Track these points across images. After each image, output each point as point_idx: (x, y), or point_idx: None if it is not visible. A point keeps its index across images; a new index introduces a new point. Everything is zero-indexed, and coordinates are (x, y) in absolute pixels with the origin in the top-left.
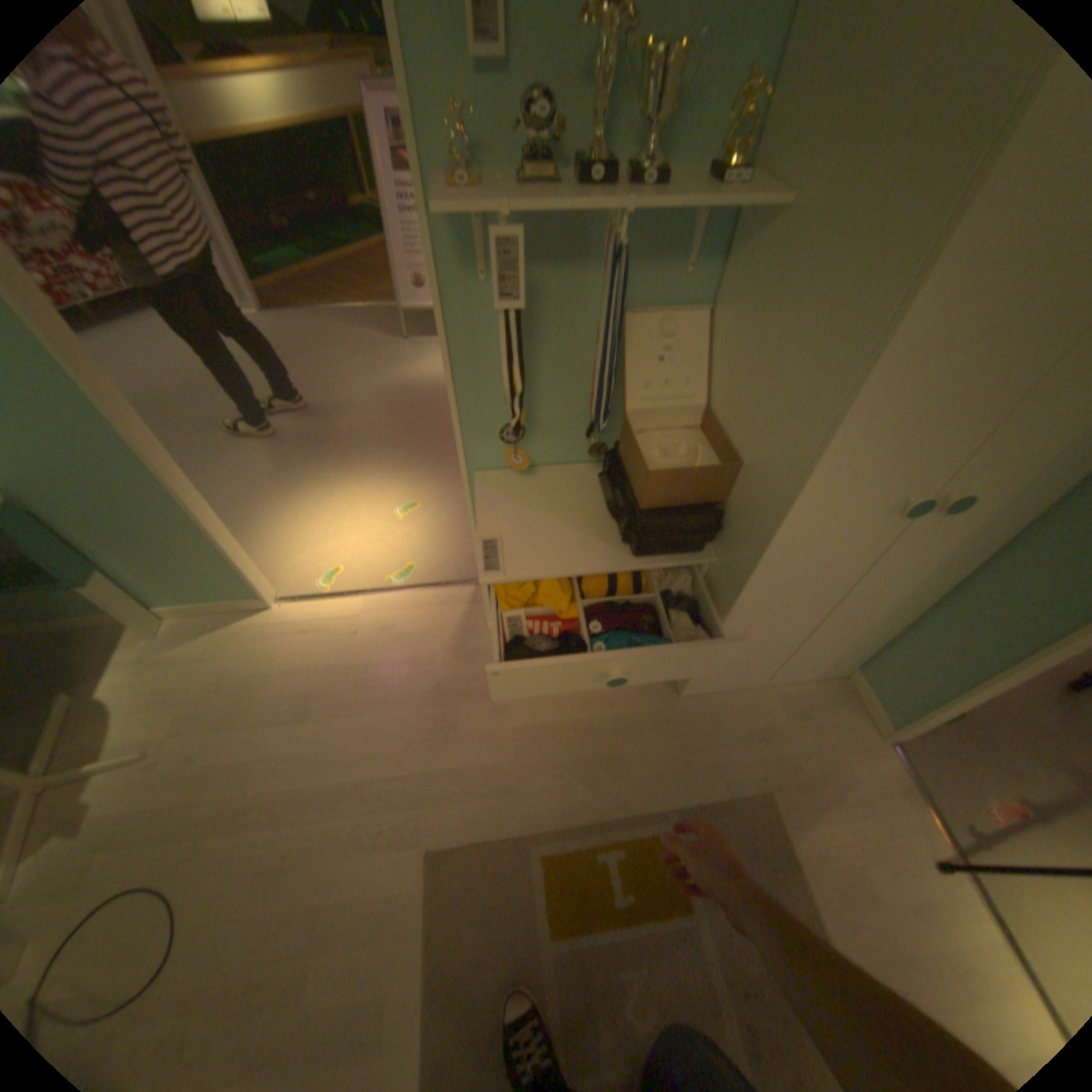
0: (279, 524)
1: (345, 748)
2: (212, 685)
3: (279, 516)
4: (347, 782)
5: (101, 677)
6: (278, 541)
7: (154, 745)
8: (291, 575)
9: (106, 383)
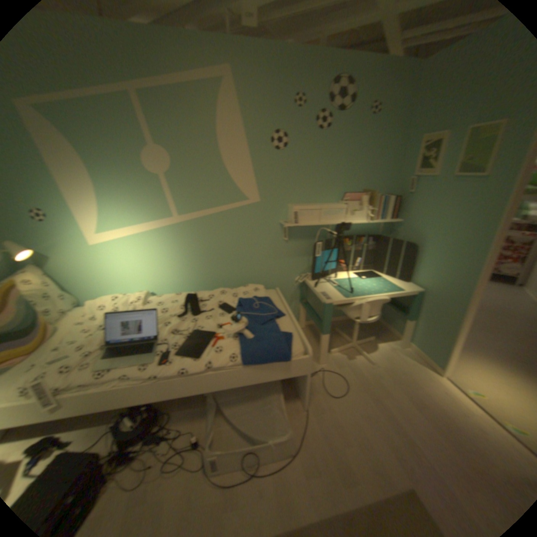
0: (475, 363)
1: (422, 432)
2: (404, 372)
3: (478, 362)
4: (412, 438)
5: (383, 343)
6: (469, 367)
7: (378, 365)
8: (462, 378)
9: (485, 282)
